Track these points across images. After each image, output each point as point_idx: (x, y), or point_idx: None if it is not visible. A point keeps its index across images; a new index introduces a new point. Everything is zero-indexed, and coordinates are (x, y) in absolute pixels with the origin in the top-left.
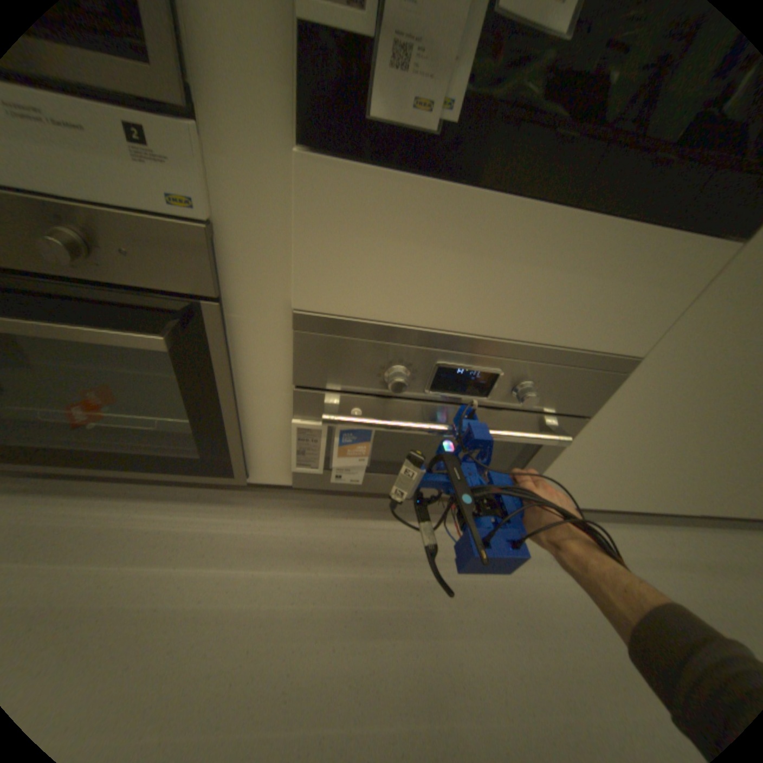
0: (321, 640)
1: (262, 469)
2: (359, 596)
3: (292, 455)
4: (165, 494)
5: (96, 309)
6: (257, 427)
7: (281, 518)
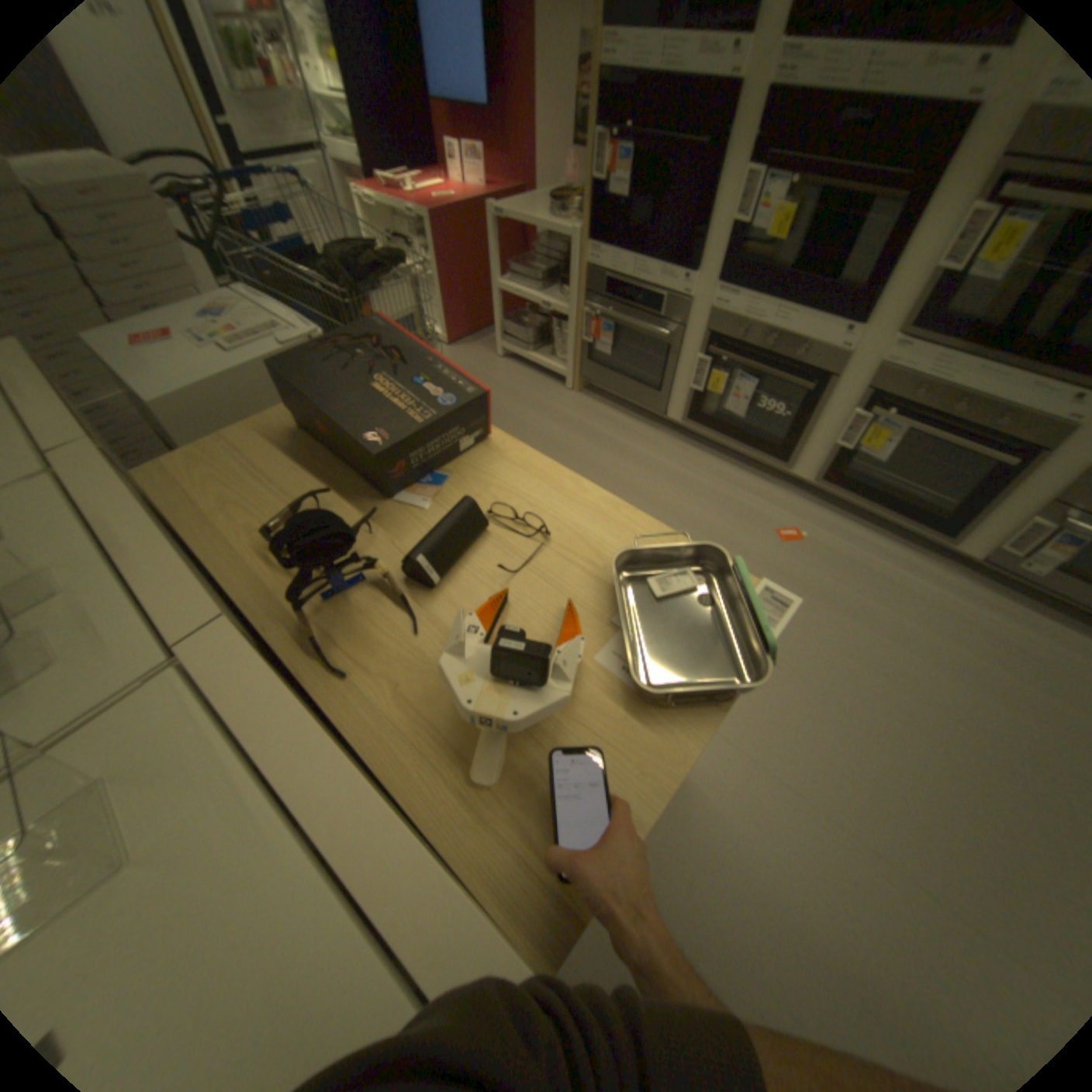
0: (979, 636)
1: (973, 543)
2: (1008, 635)
3: (1013, 539)
4: (887, 536)
5: (984, 441)
6: (1001, 517)
7: (959, 579)
